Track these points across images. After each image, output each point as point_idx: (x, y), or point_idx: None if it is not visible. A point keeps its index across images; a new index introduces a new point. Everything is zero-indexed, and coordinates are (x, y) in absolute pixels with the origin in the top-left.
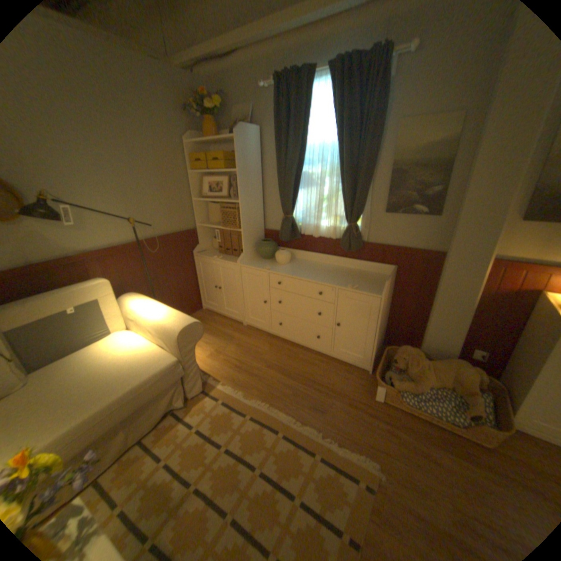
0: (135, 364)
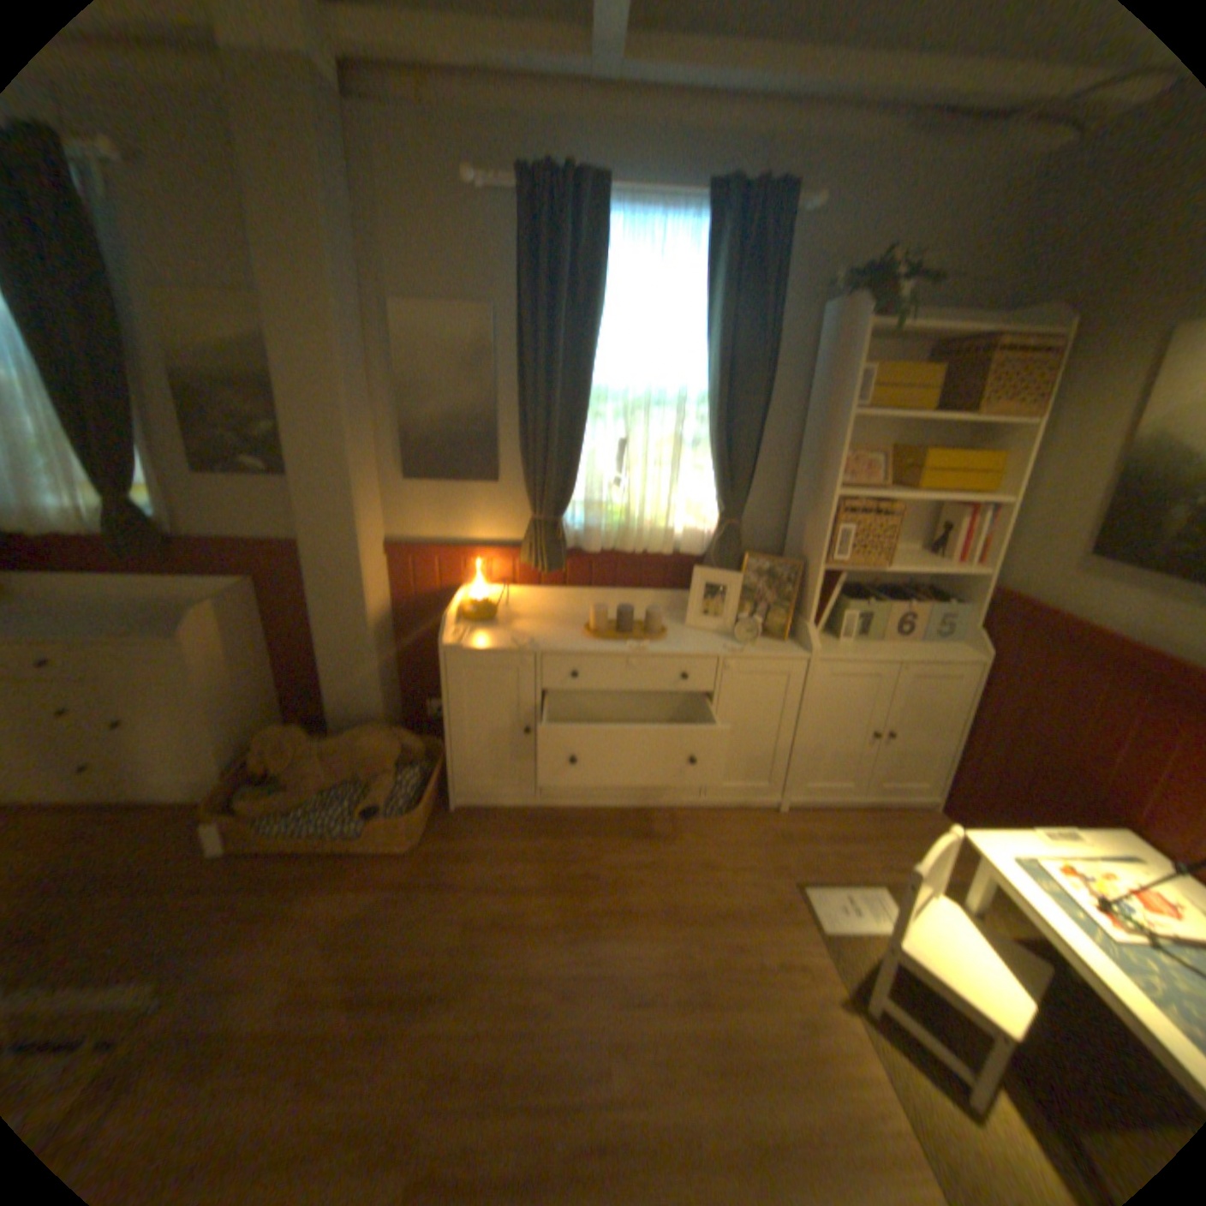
0: None
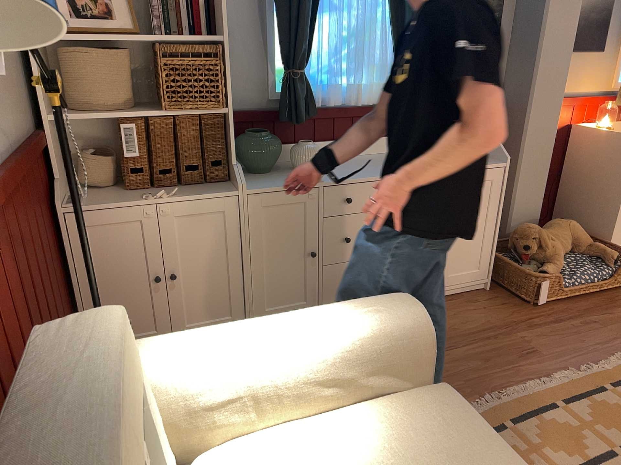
0: (427, 448)
